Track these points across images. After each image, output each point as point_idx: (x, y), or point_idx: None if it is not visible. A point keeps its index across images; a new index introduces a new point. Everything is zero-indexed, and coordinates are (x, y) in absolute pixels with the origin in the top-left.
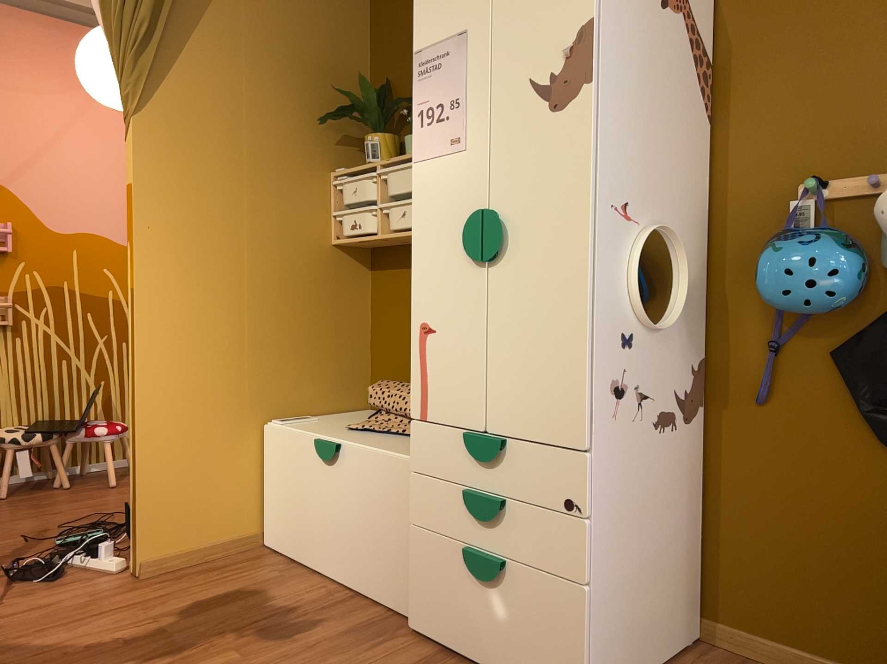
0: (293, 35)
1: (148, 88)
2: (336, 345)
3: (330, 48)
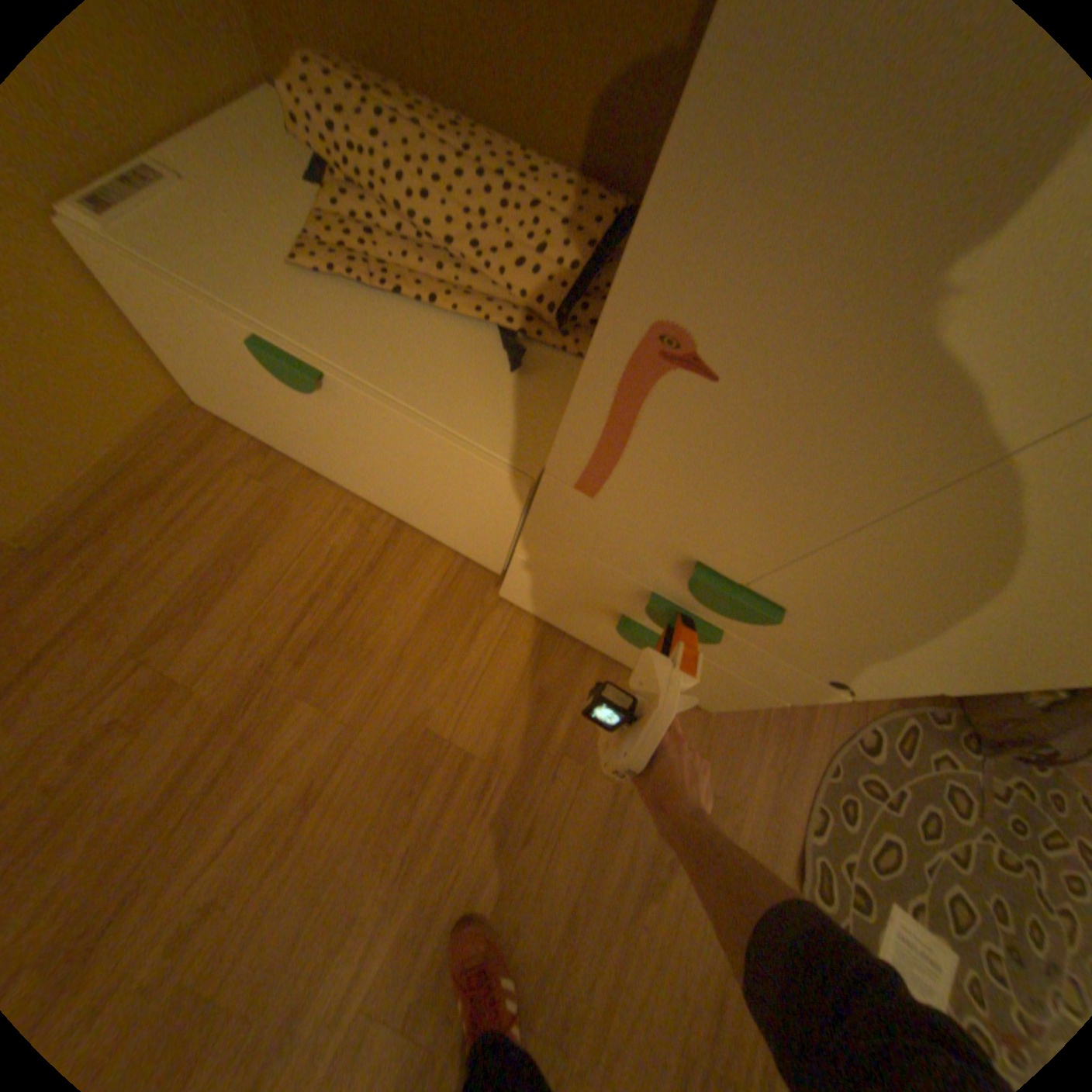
0: None
1: None
2: None
3: None
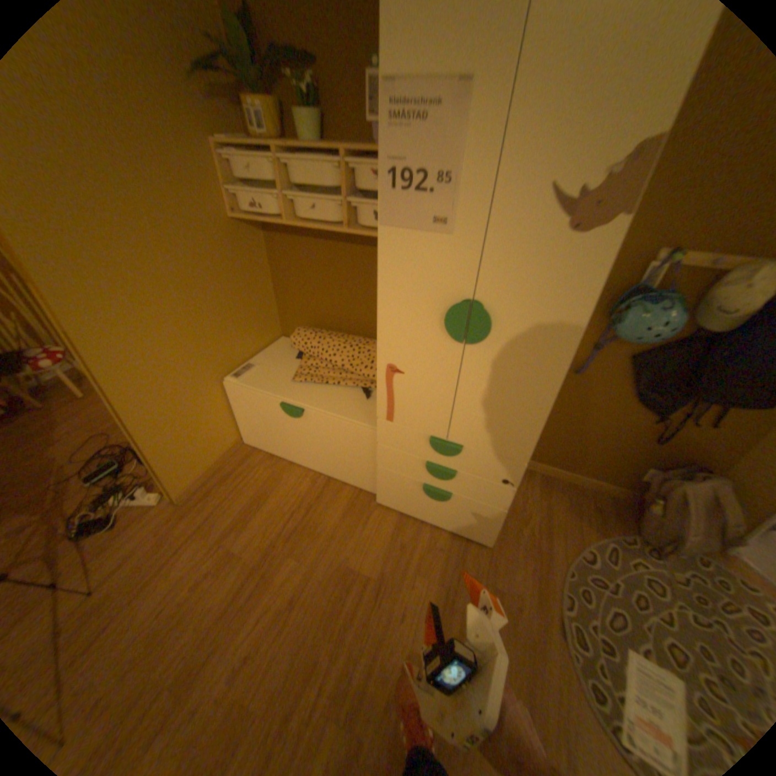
0: None
1: None
2: (253, 302)
3: None
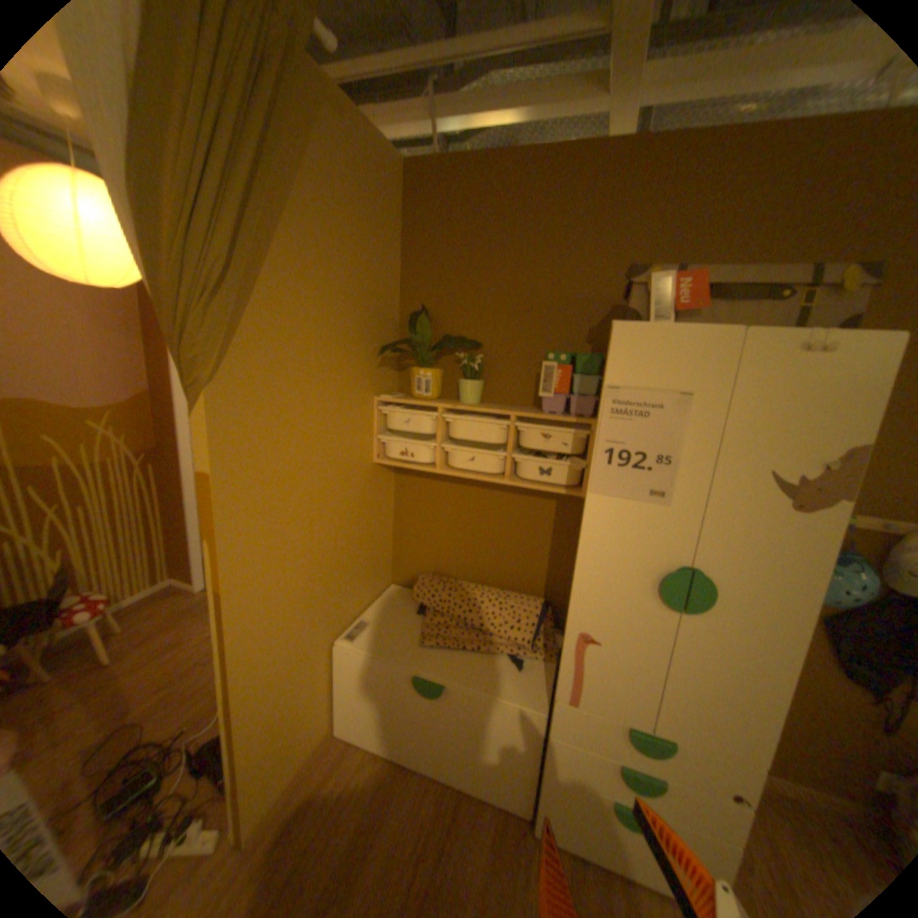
0: (349, 255)
1: (218, 346)
2: (375, 546)
3: (374, 267)
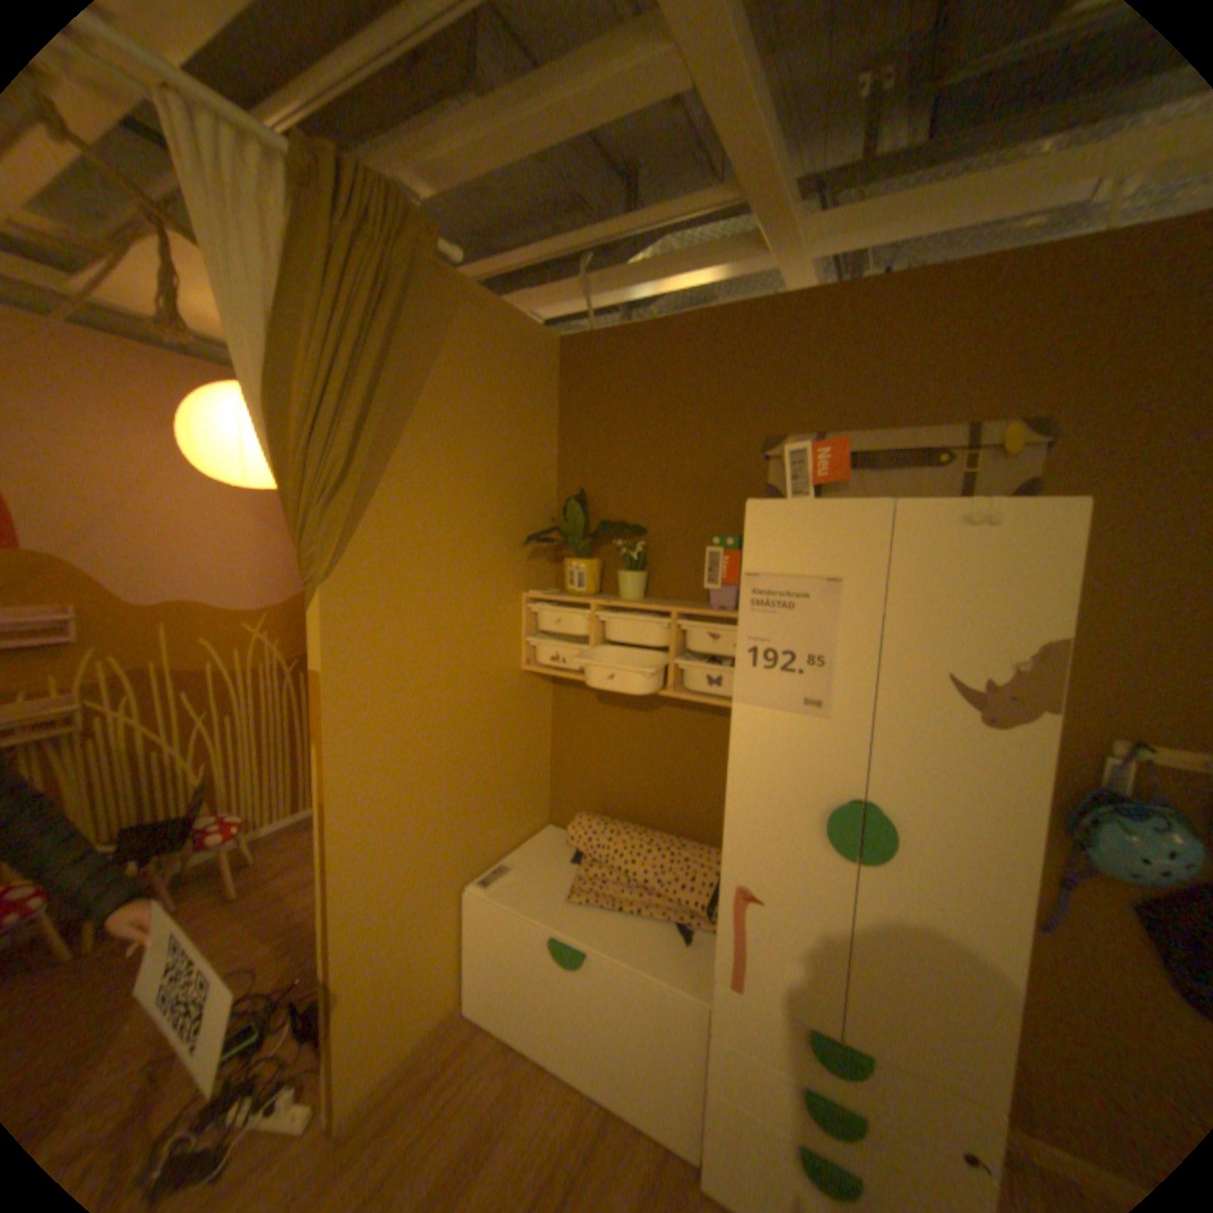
0: (490, 443)
1: (336, 544)
2: (524, 772)
3: (523, 452)
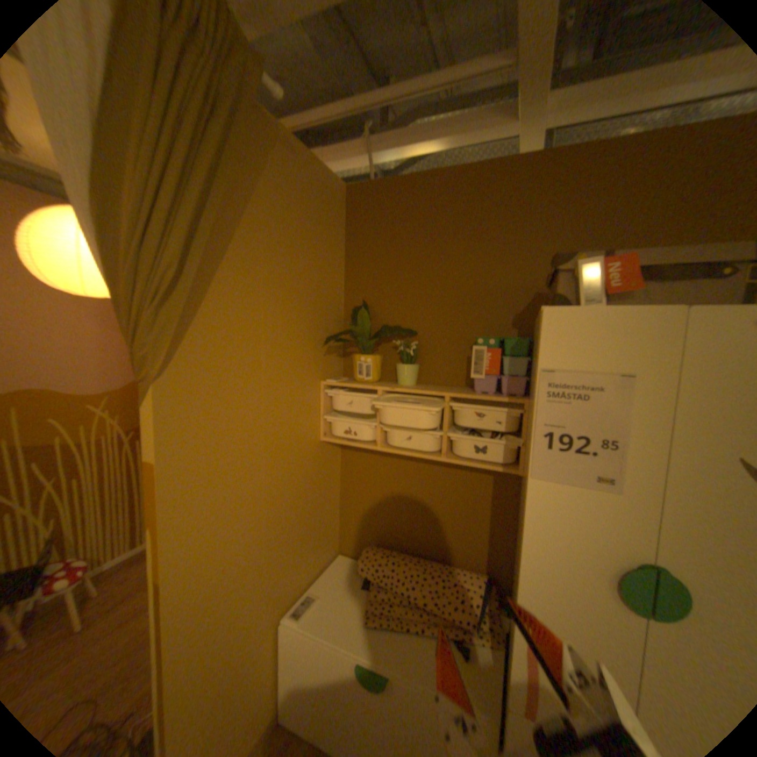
0: (298, 262)
1: (170, 344)
2: (323, 519)
3: (321, 271)
